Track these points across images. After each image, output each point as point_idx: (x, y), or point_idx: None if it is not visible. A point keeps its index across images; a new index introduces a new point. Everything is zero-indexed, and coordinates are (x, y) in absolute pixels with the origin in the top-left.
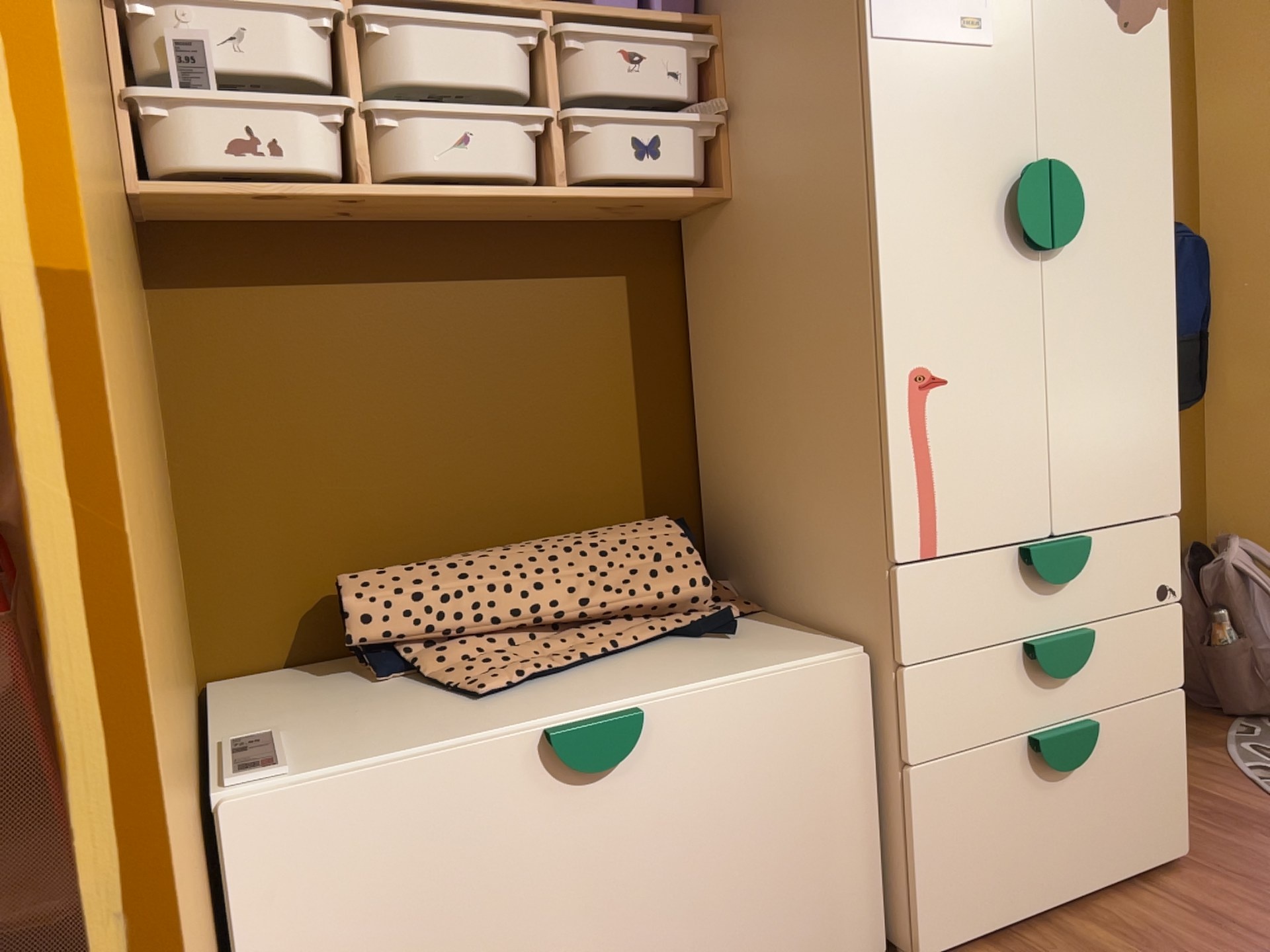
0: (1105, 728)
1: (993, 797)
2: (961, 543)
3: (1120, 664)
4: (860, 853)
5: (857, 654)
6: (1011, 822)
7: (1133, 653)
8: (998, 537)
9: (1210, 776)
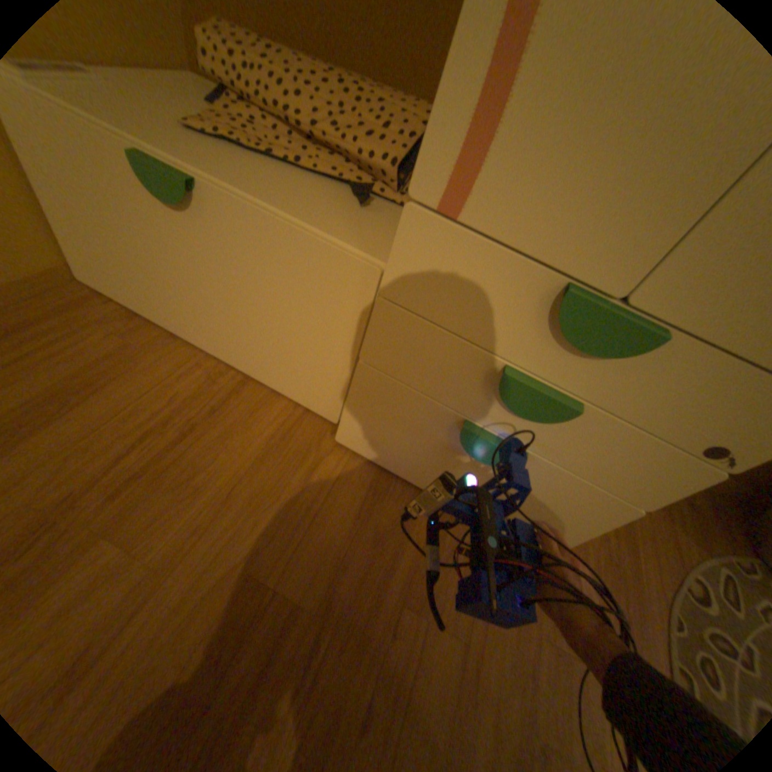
0: (539, 466)
1: (415, 420)
2: (493, 221)
3: (595, 449)
4: (334, 373)
5: (376, 263)
6: (421, 440)
7: (619, 454)
8: (547, 246)
9: (656, 554)
